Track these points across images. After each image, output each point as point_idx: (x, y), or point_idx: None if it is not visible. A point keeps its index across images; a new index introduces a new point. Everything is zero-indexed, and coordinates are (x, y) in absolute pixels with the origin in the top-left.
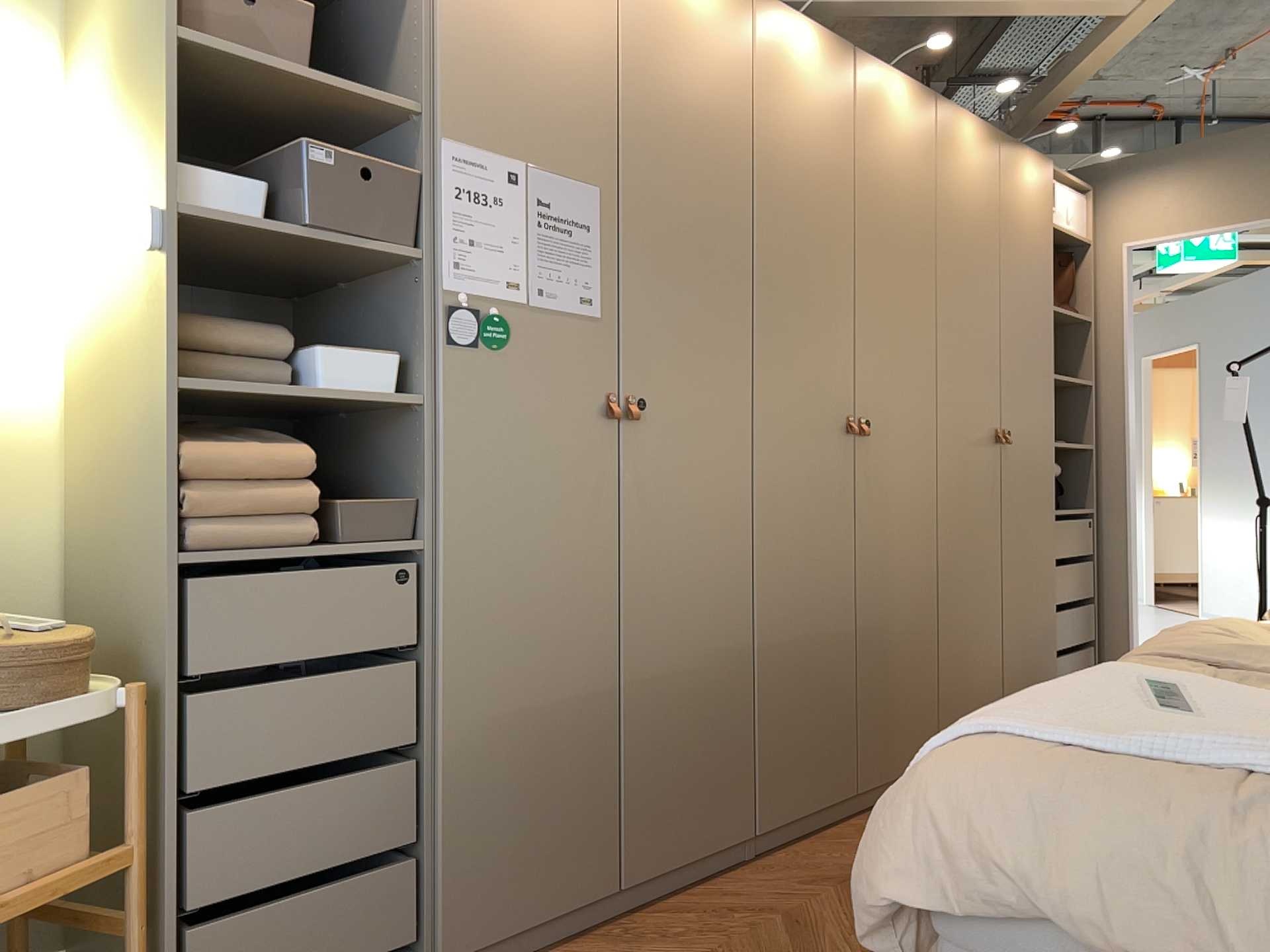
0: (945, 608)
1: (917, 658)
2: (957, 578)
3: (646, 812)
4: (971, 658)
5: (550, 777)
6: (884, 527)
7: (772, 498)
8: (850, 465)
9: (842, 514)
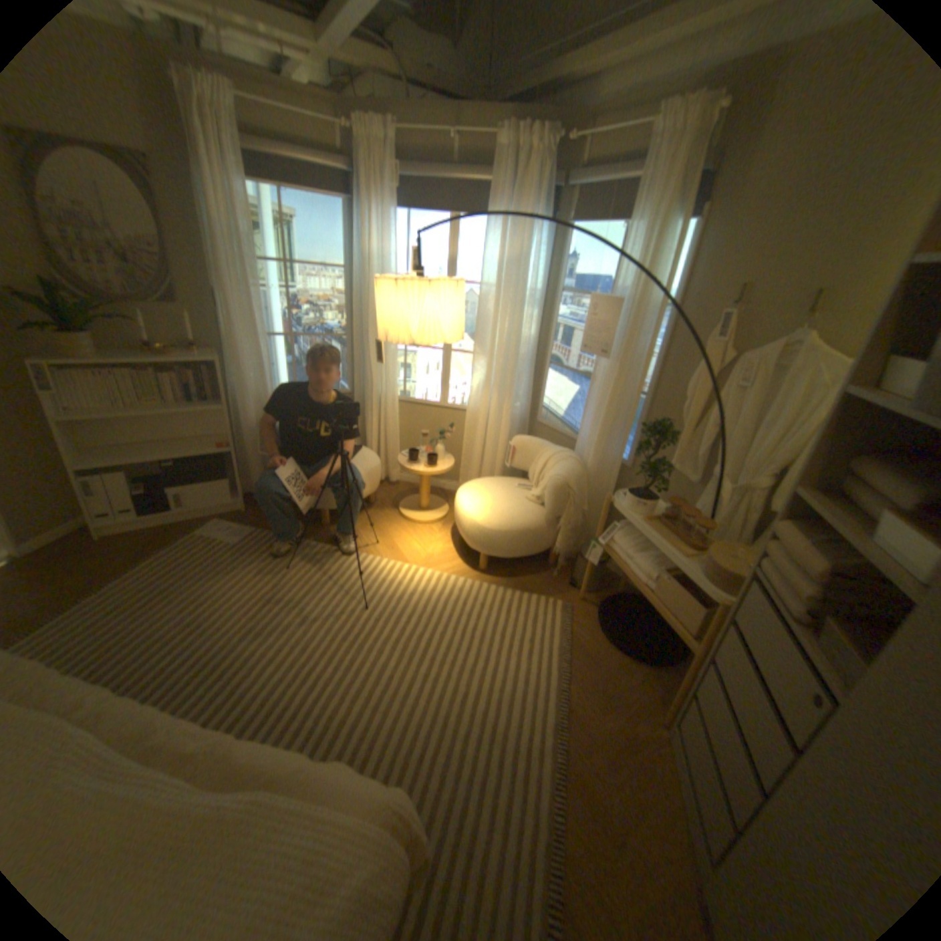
0: None
1: None
2: None
3: None
4: None
5: None
6: None
7: None
8: None
9: None
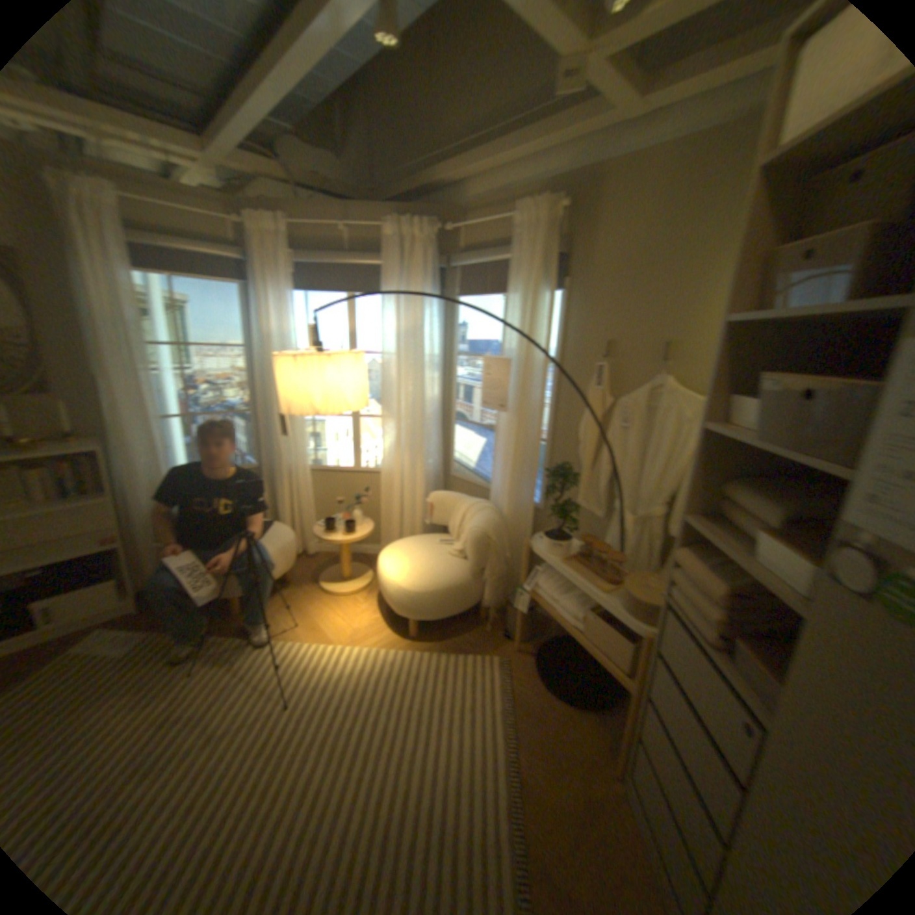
0: None
1: None
2: None
3: None
4: None
5: None
6: None
7: None
8: None
9: None
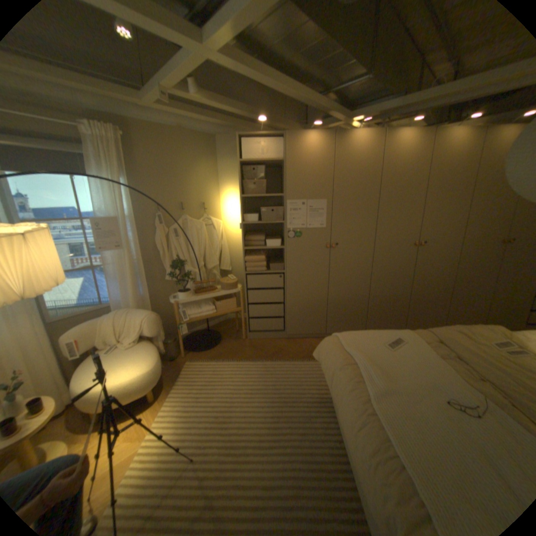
0: (462, 293)
1: (443, 305)
2: (472, 285)
3: (335, 322)
4: (475, 308)
5: (312, 312)
6: (433, 270)
7: (382, 263)
8: (418, 253)
9: (412, 266)
